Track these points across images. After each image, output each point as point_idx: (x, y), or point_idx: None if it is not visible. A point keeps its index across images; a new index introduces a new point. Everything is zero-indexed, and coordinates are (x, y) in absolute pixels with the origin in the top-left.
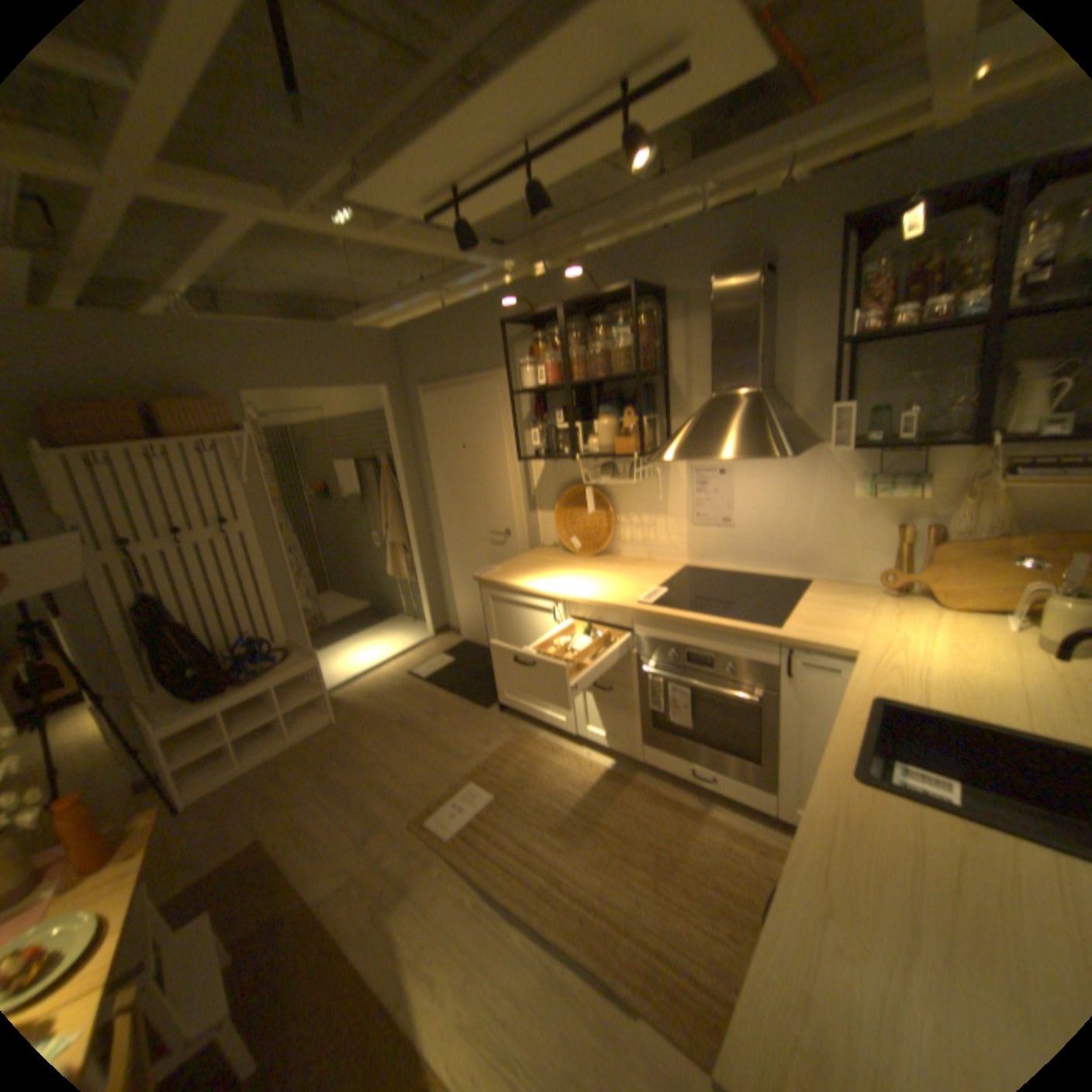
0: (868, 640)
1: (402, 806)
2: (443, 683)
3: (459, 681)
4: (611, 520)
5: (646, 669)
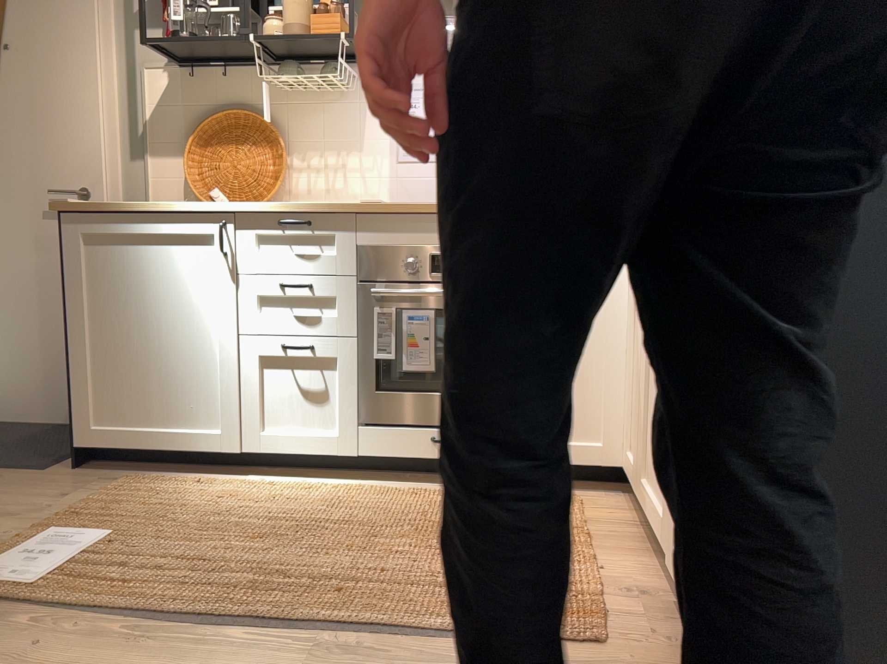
0: None
1: None
2: None
3: None
4: (283, 160)
5: (377, 292)
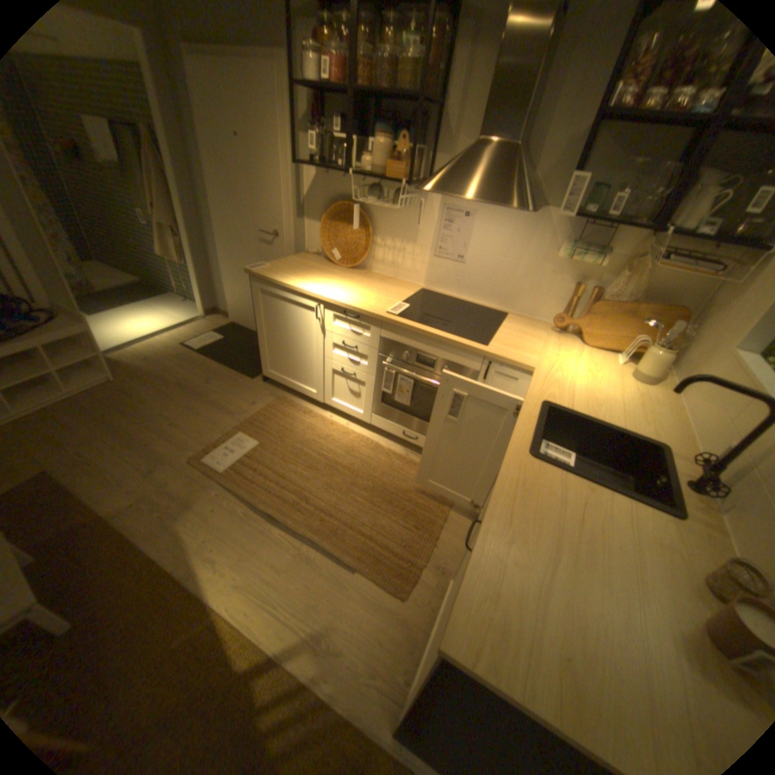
0: (540, 362)
1: (183, 448)
2: (215, 357)
3: (229, 356)
4: (370, 241)
5: (385, 364)
